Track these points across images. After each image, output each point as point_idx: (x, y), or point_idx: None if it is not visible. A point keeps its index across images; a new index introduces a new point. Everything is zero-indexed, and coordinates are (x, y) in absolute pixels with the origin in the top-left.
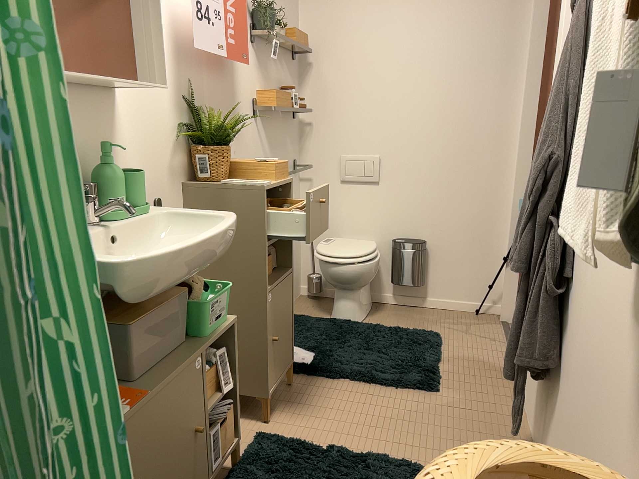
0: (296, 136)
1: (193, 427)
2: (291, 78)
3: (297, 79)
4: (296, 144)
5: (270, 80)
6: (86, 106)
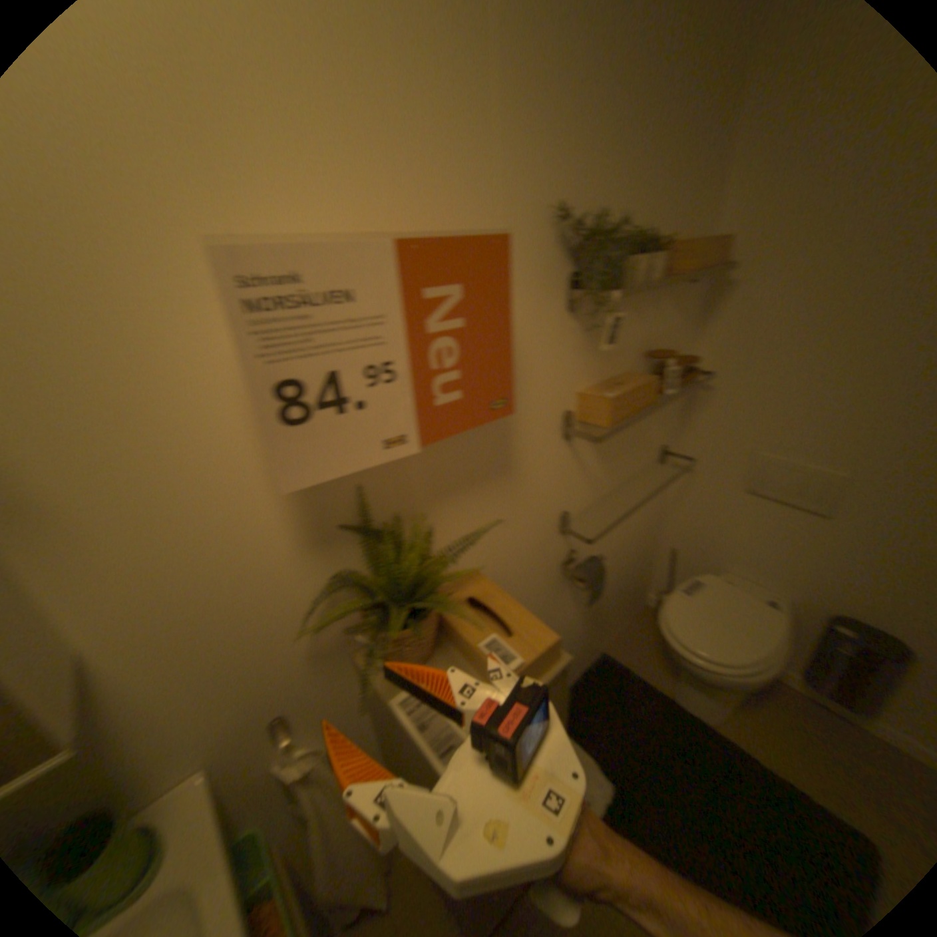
0: (674, 405)
1: None
2: (680, 311)
3: (697, 304)
4: (672, 418)
5: (619, 345)
6: None
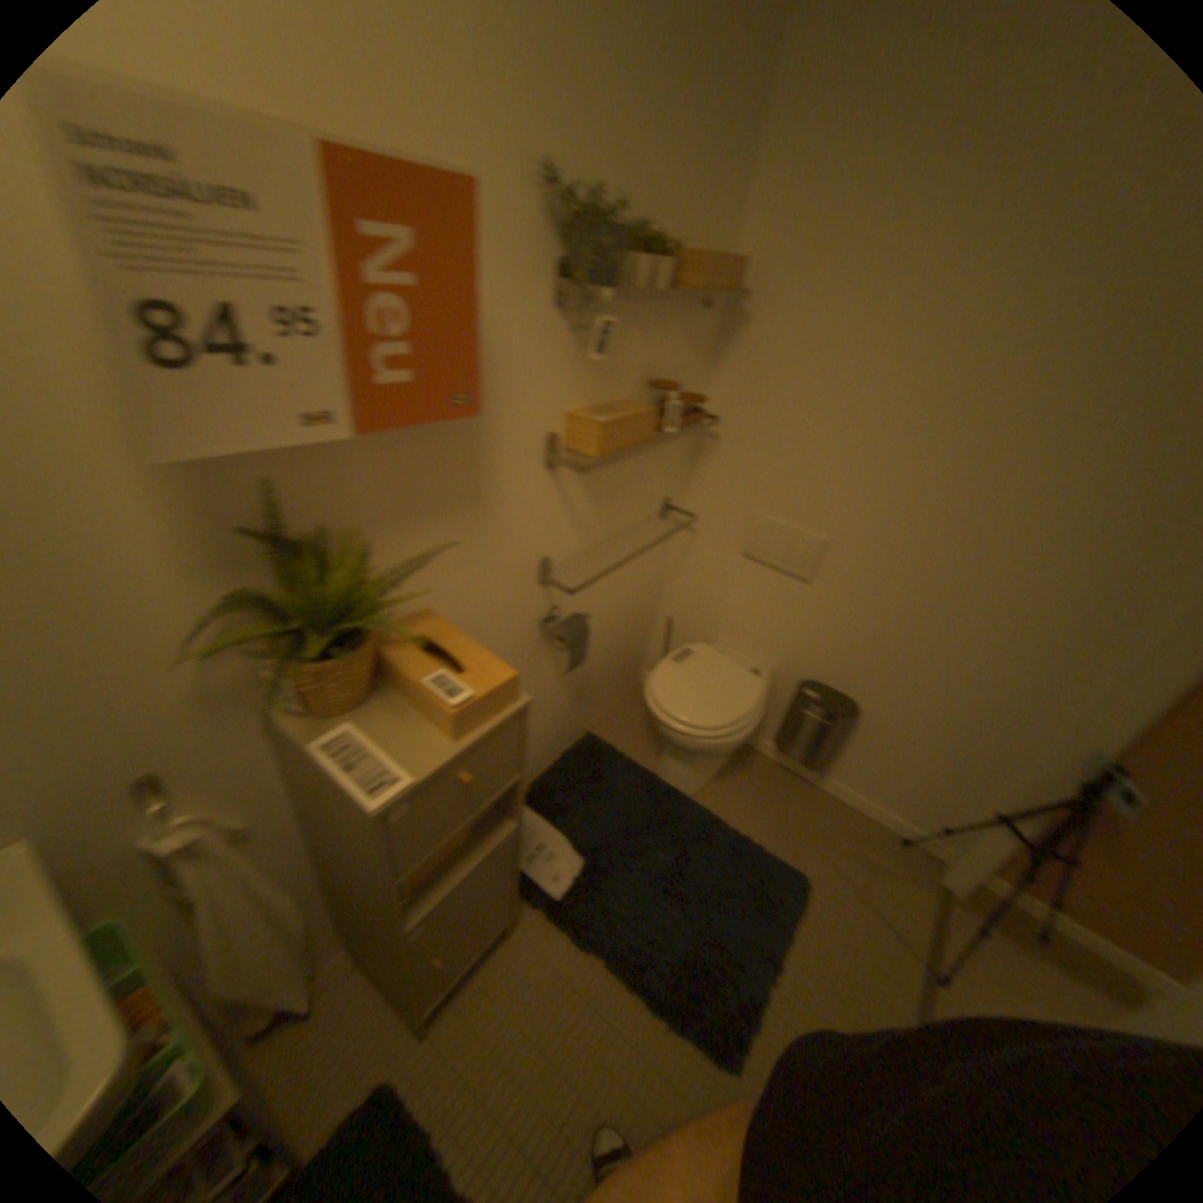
0: (683, 453)
1: None
2: (694, 340)
3: (713, 337)
4: (680, 468)
5: (621, 366)
6: None
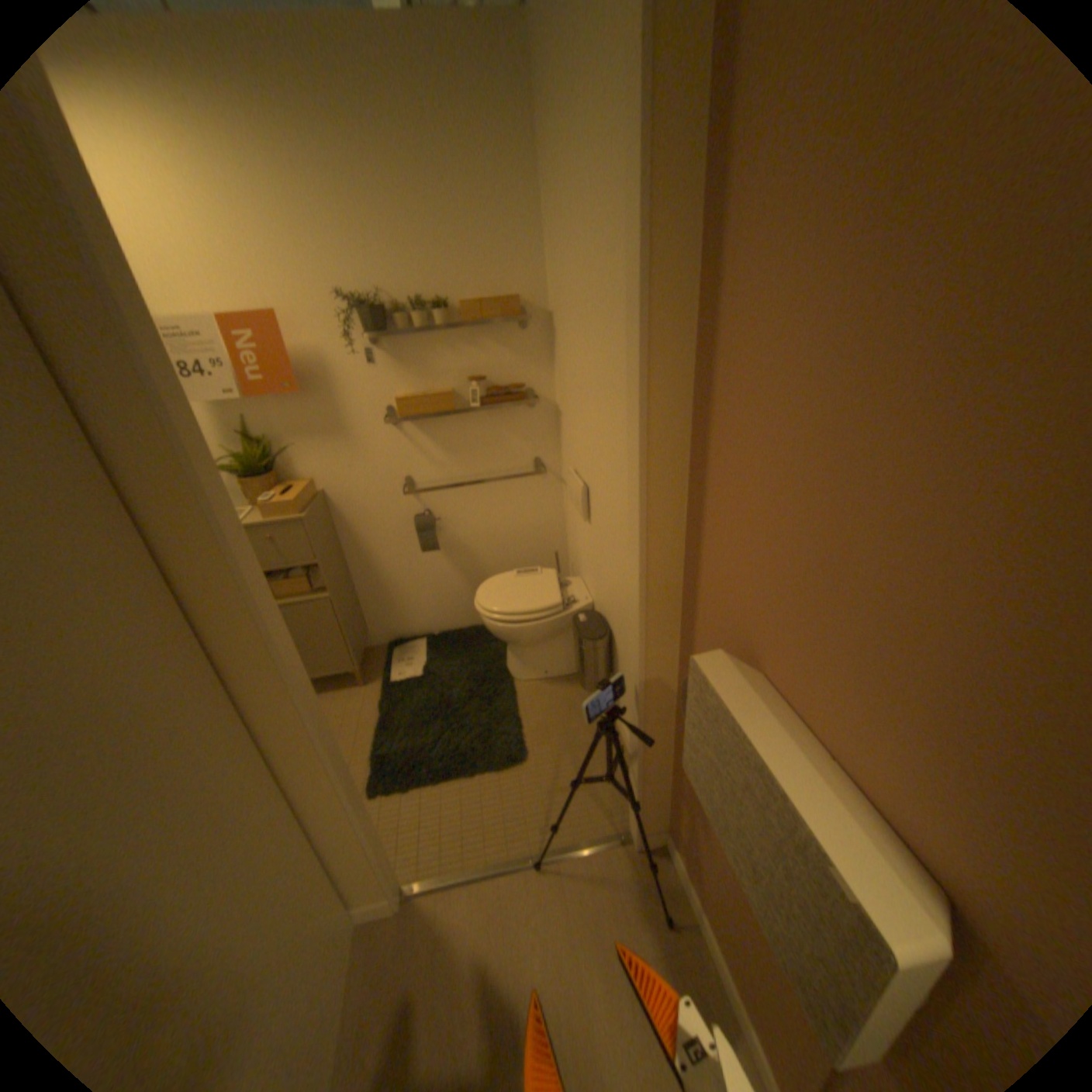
0: (540, 427)
1: None
2: (515, 351)
3: (541, 347)
4: (541, 437)
5: (437, 372)
6: None
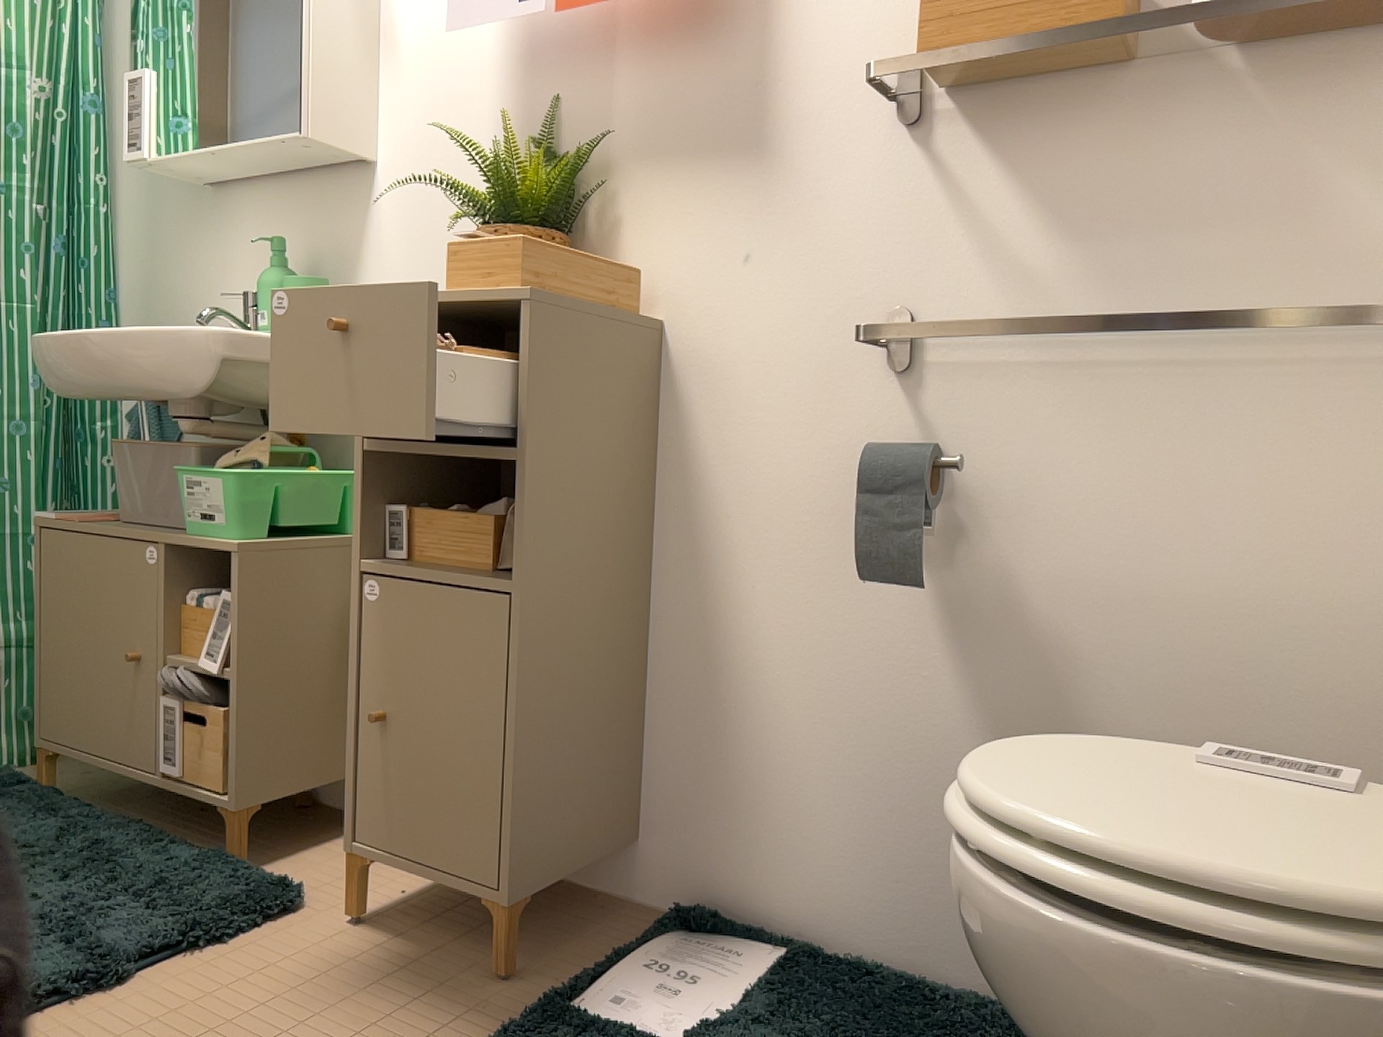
0: None
1: (128, 647)
2: None
3: None
4: None
5: None
6: (320, 195)
